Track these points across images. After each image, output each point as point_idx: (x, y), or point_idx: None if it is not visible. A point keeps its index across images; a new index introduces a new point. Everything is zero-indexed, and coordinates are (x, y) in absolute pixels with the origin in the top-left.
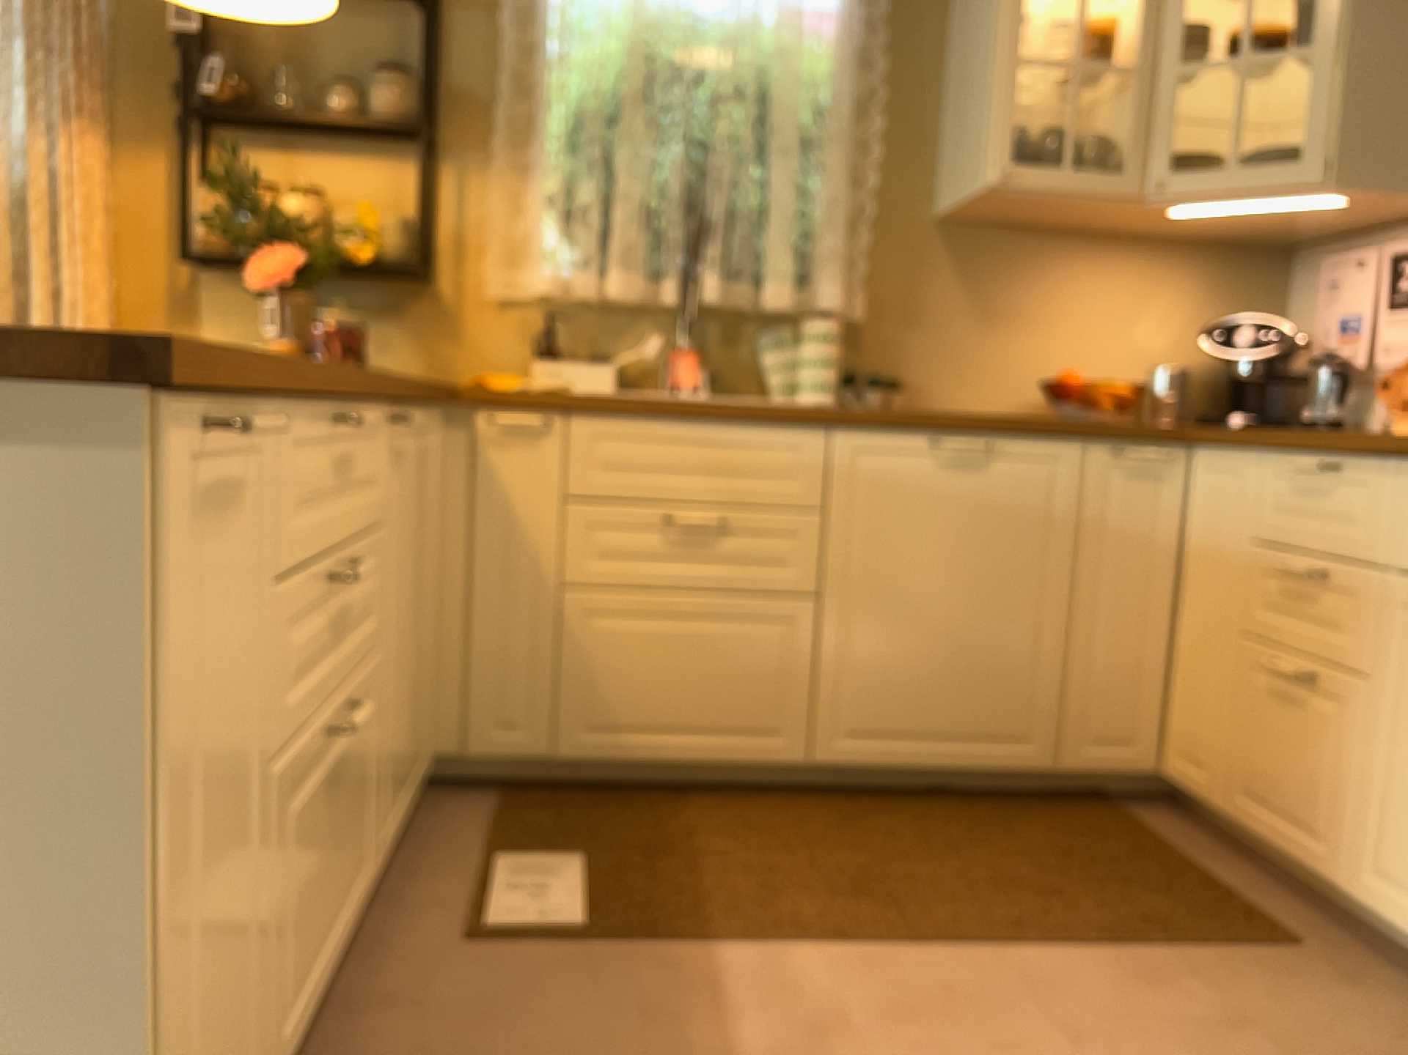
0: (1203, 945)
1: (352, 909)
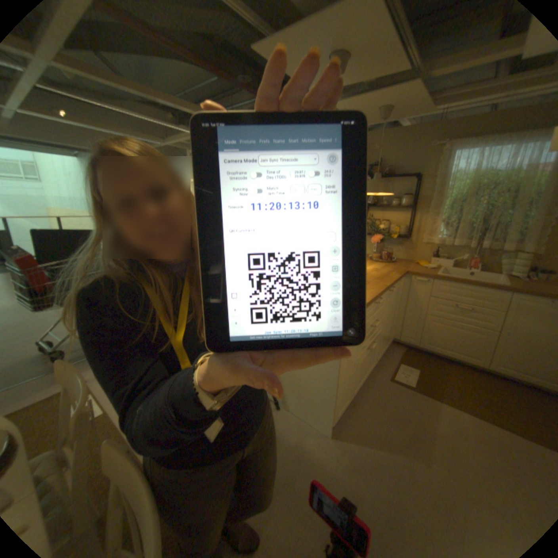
0: None
1: (371, 369)
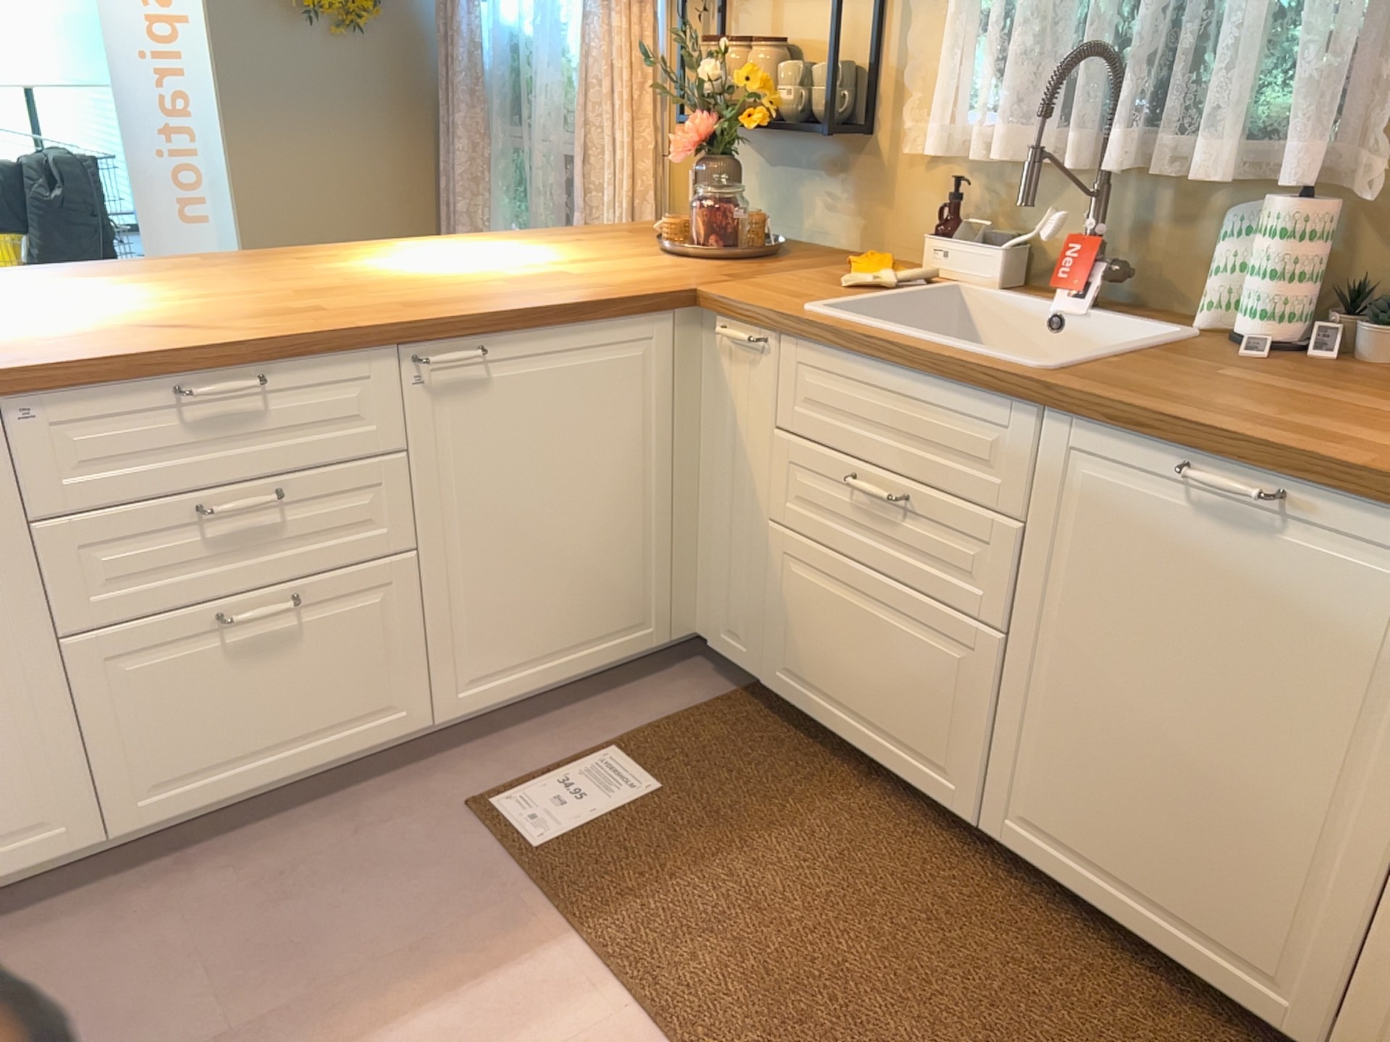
0: None
1: (366, 736)
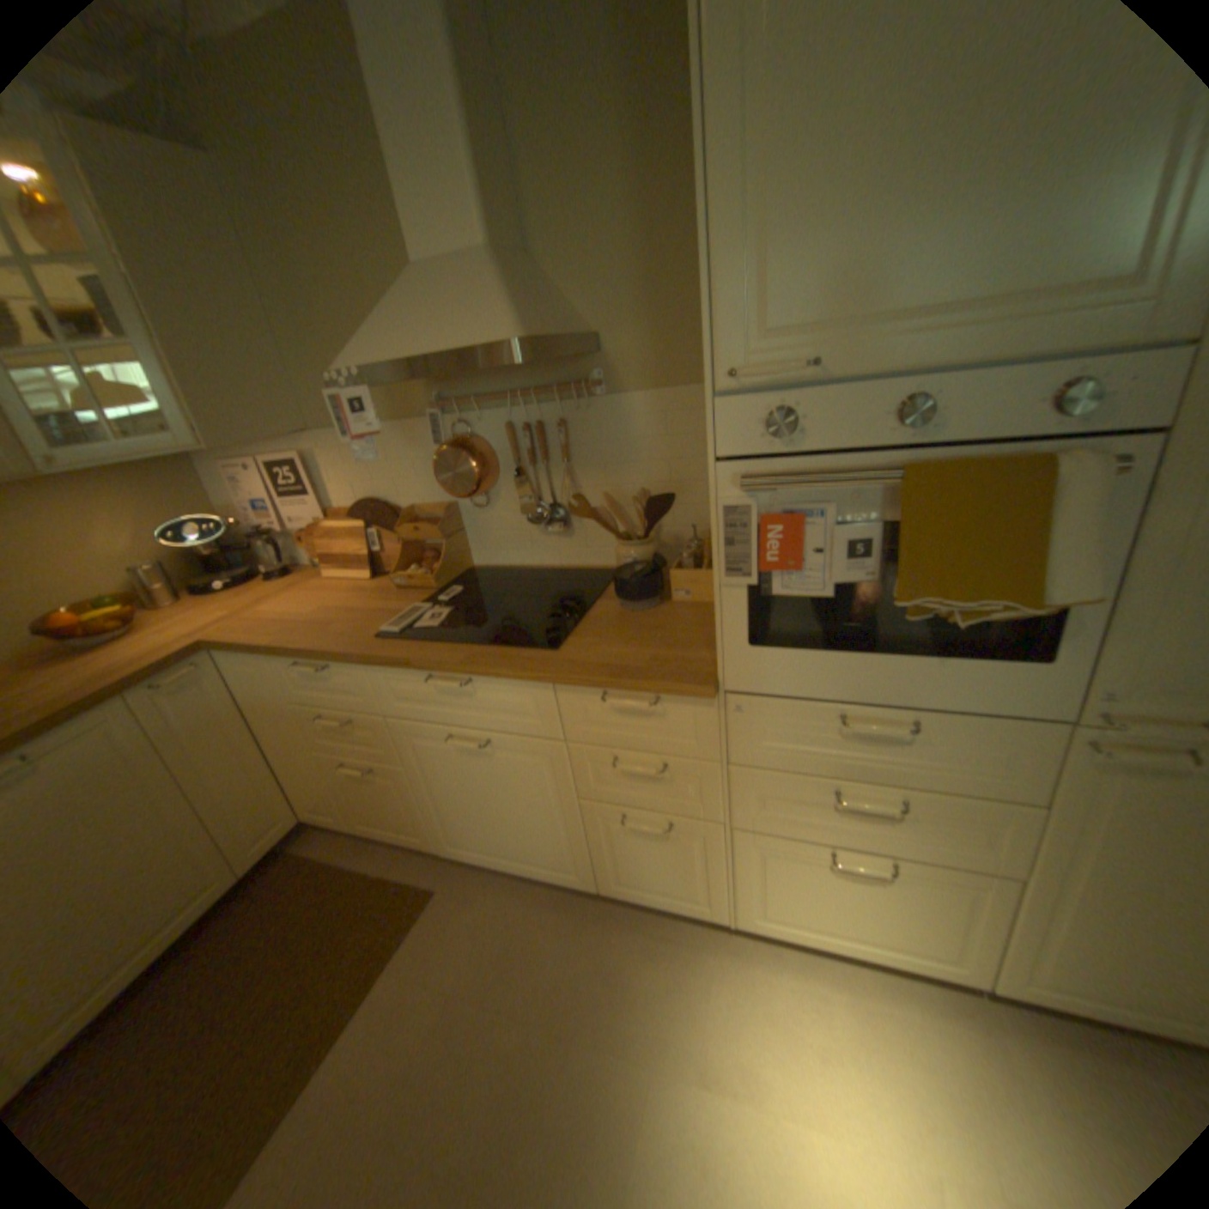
0: (394, 947)
1: None
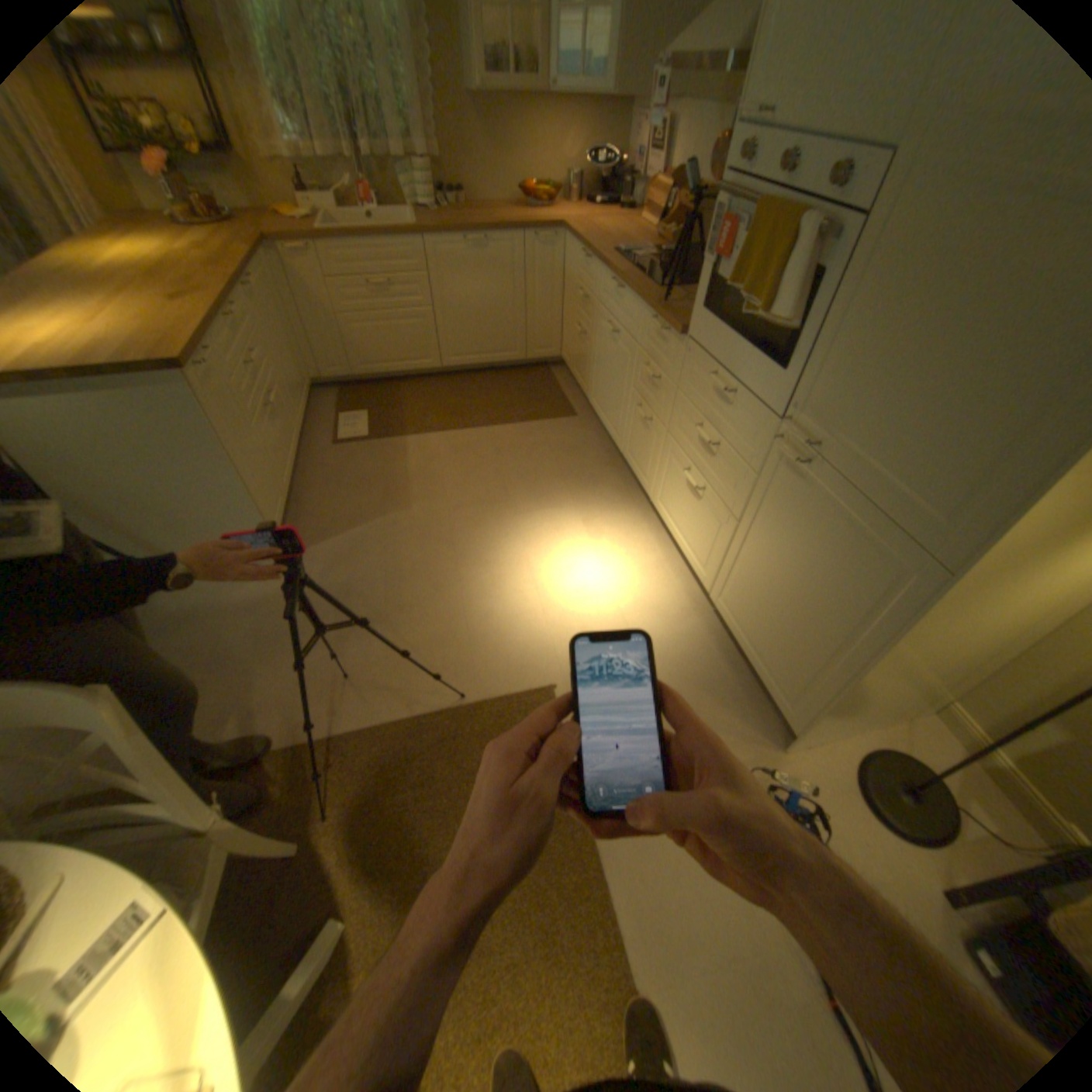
0: (546, 419)
1: (295, 443)
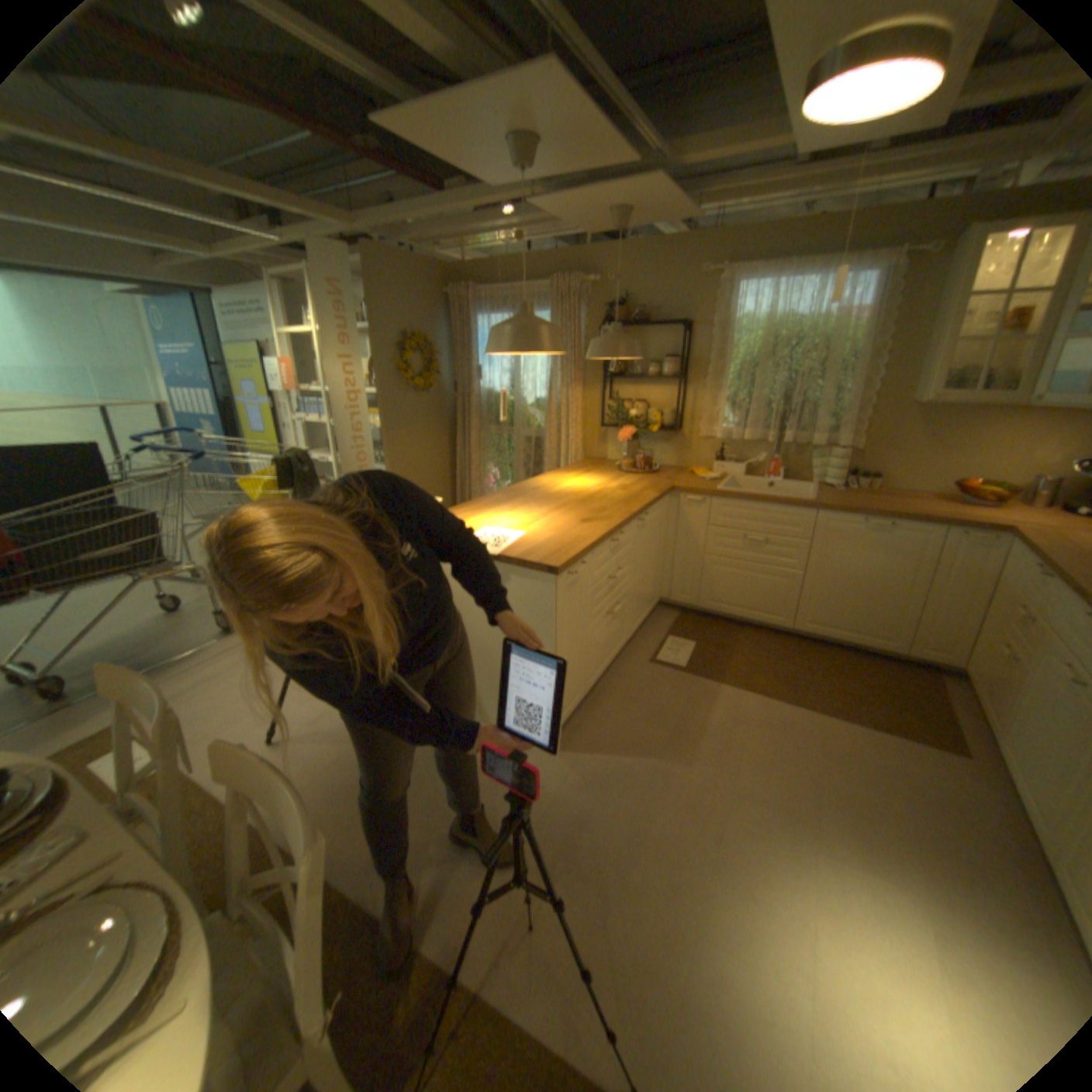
0: (918, 741)
1: (619, 648)
